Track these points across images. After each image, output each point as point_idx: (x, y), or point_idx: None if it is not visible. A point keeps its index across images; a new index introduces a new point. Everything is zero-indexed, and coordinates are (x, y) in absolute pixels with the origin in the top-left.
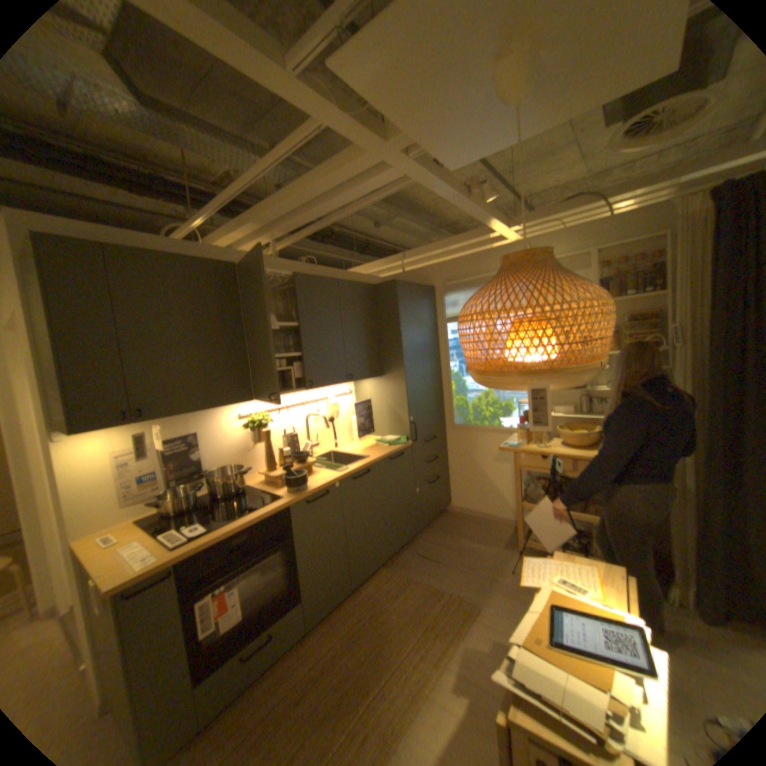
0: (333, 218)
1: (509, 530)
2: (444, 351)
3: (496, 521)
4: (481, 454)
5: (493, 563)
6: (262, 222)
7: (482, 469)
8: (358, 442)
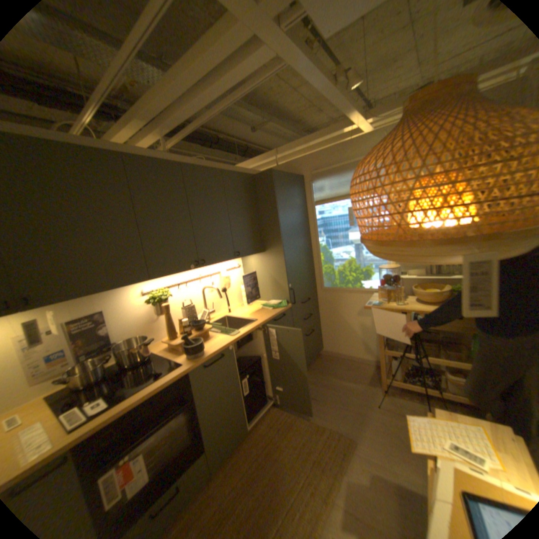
0: (213, 111)
1: (371, 368)
2: (313, 229)
3: (360, 362)
4: (347, 310)
5: (362, 398)
6: (147, 115)
7: (348, 322)
8: (247, 306)
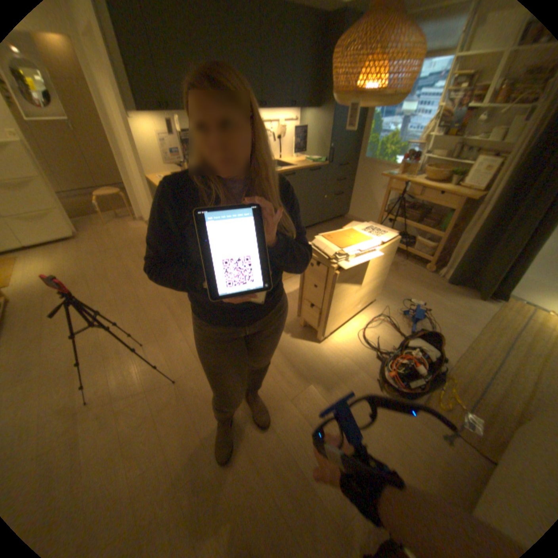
0: None
1: None
2: None
3: None
4: (375, 182)
5: None
6: None
7: (373, 192)
8: (294, 157)
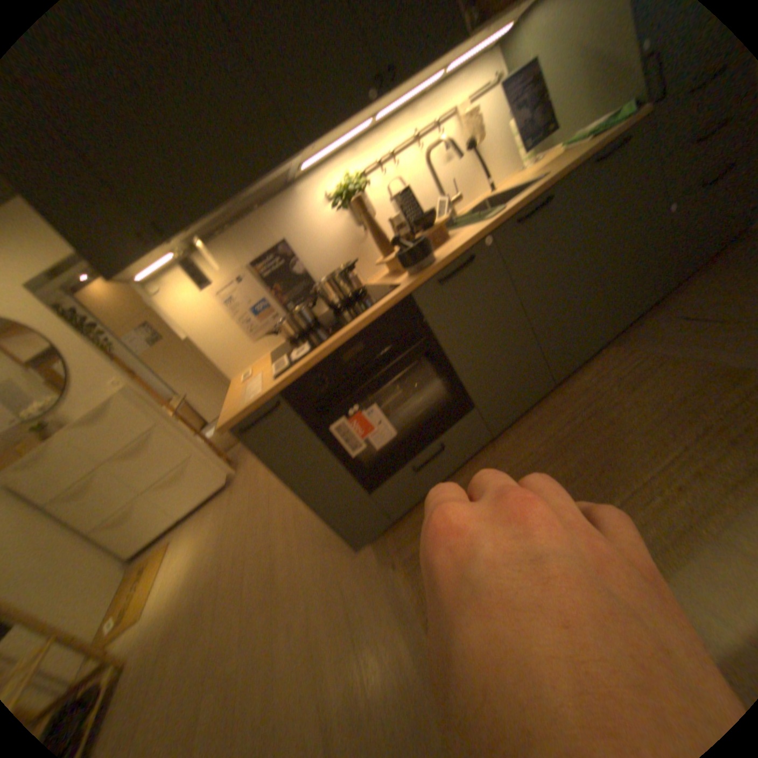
0: None
1: None
2: None
3: None
4: None
5: None
6: None
7: None
8: (532, 163)
